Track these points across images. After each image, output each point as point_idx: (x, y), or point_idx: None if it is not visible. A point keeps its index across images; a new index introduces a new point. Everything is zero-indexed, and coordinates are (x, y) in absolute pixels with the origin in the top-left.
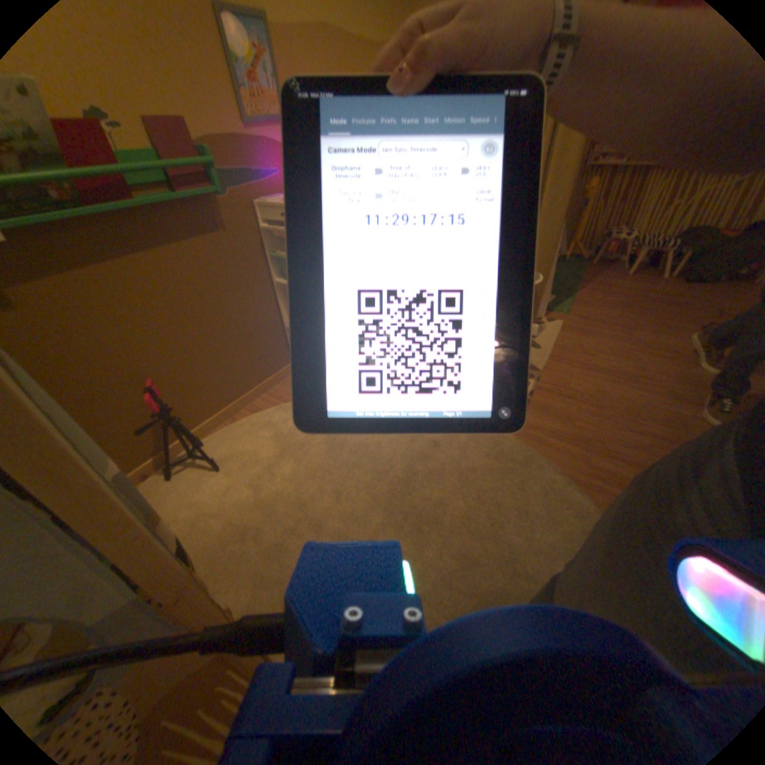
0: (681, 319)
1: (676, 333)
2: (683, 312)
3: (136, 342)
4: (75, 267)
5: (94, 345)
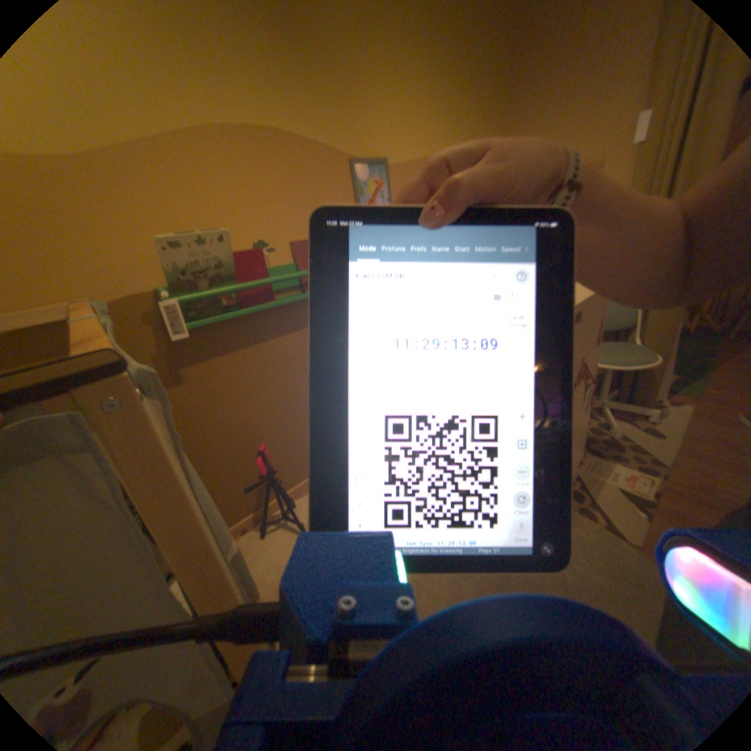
0: None
1: None
2: None
3: (259, 411)
4: (228, 353)
5: (229, 413)
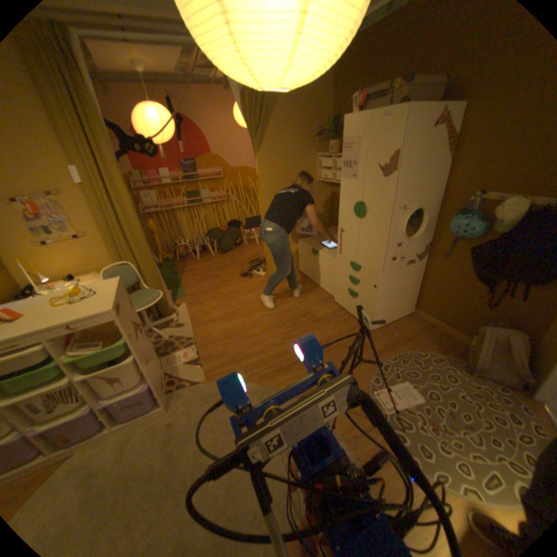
0: (231, 274)
1: (233, 281)
2: (230, 269)
3: None
4: None
5: None
